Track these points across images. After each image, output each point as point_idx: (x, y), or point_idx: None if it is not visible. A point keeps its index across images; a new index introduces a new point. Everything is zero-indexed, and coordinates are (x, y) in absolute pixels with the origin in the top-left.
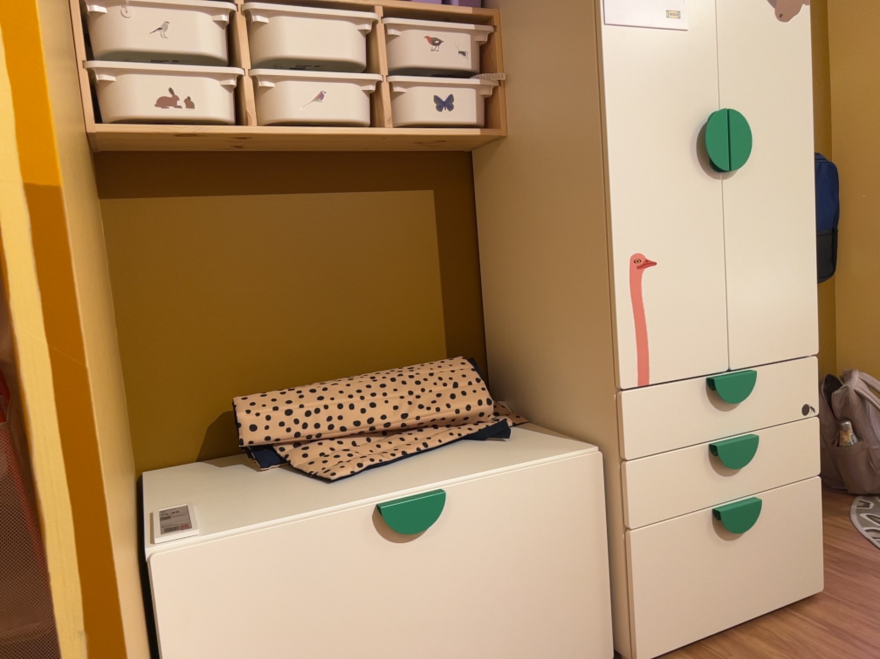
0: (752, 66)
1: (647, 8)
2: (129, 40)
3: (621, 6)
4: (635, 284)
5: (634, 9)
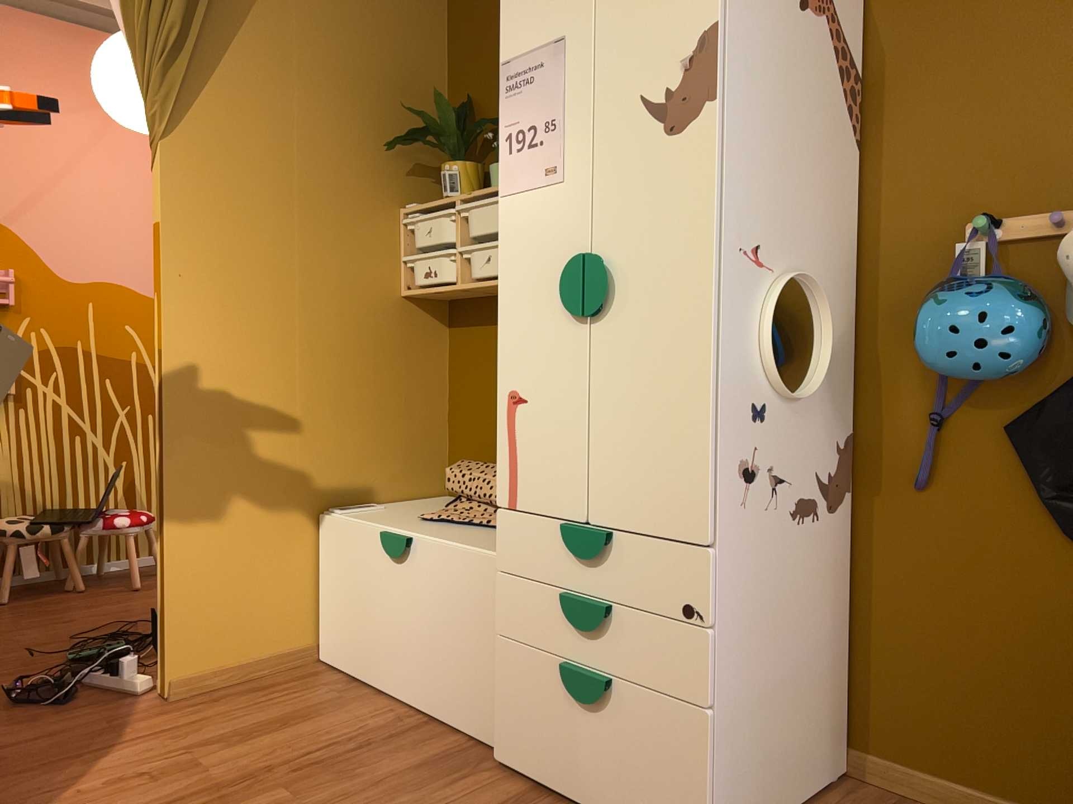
0: (630, 196)
1: (530, 172)
2: (416, 240)
3: (511, 177)
4: (509, 417)
5: (520, 176)
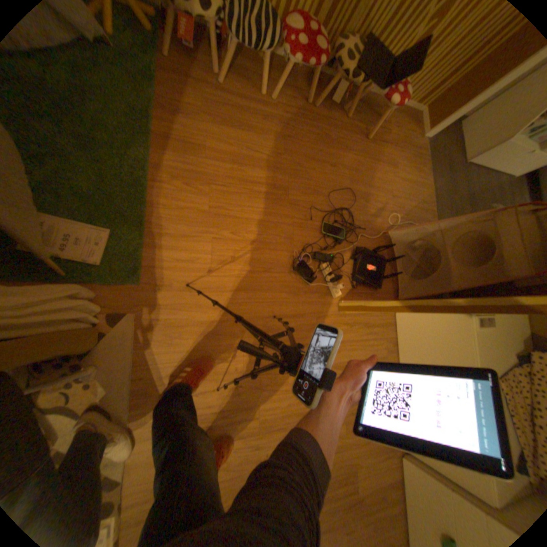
0: None
1: None
2: None
3: None
4: None
5: None
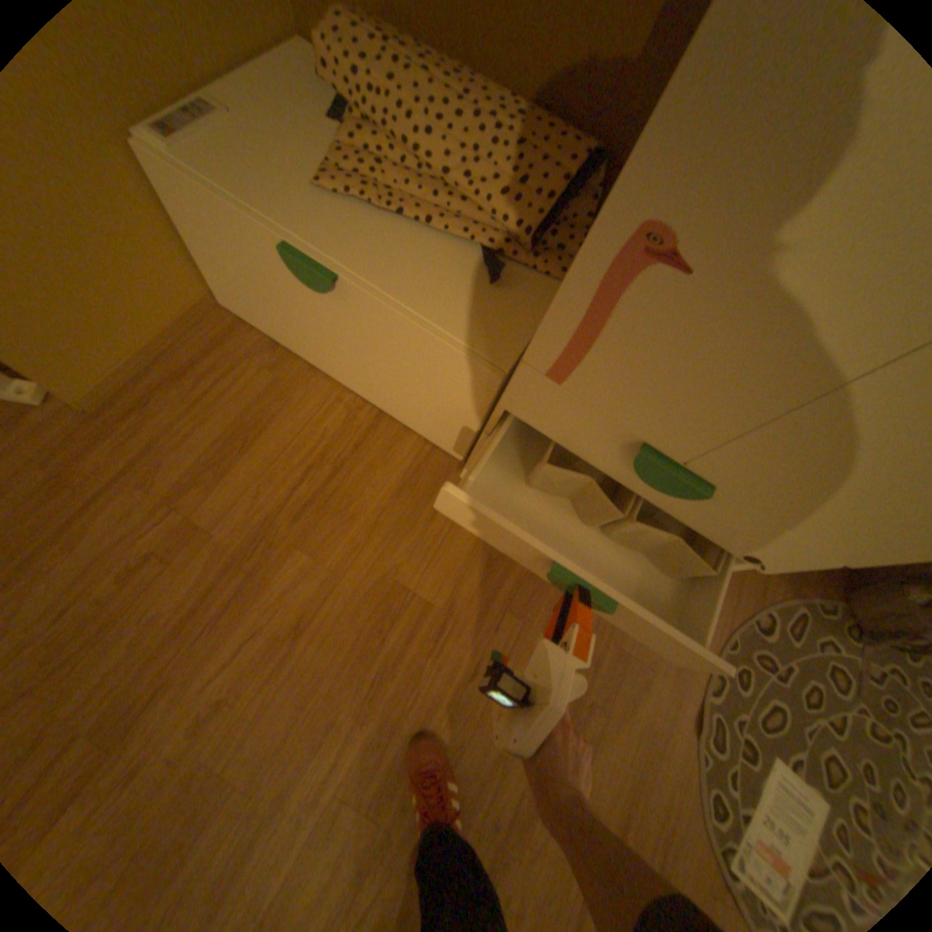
0: None
1: None
2: None
3: None
4: (621, 271)
5: None
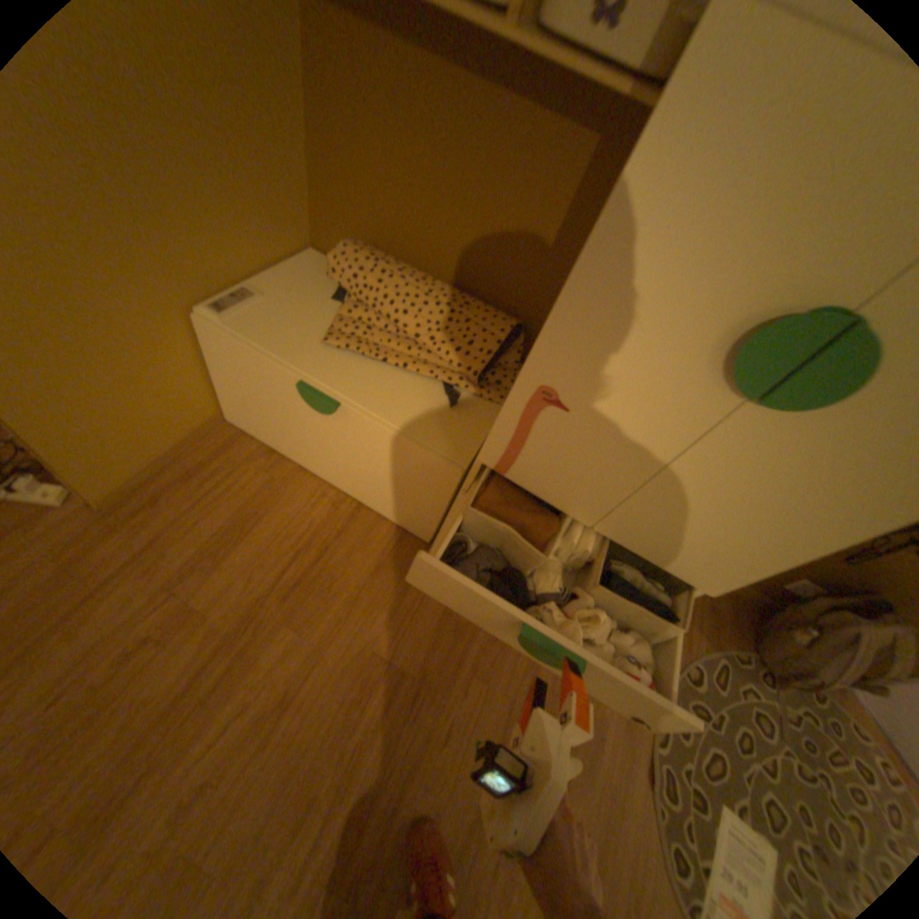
0: None
1: None
2: None
3: None
4: (532, 409)
5: None
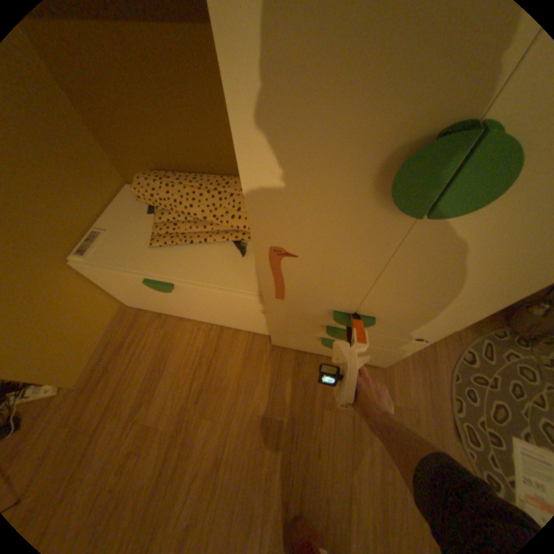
0: None
1: None
2: None
3: None
4: (274, 261)
5: None
